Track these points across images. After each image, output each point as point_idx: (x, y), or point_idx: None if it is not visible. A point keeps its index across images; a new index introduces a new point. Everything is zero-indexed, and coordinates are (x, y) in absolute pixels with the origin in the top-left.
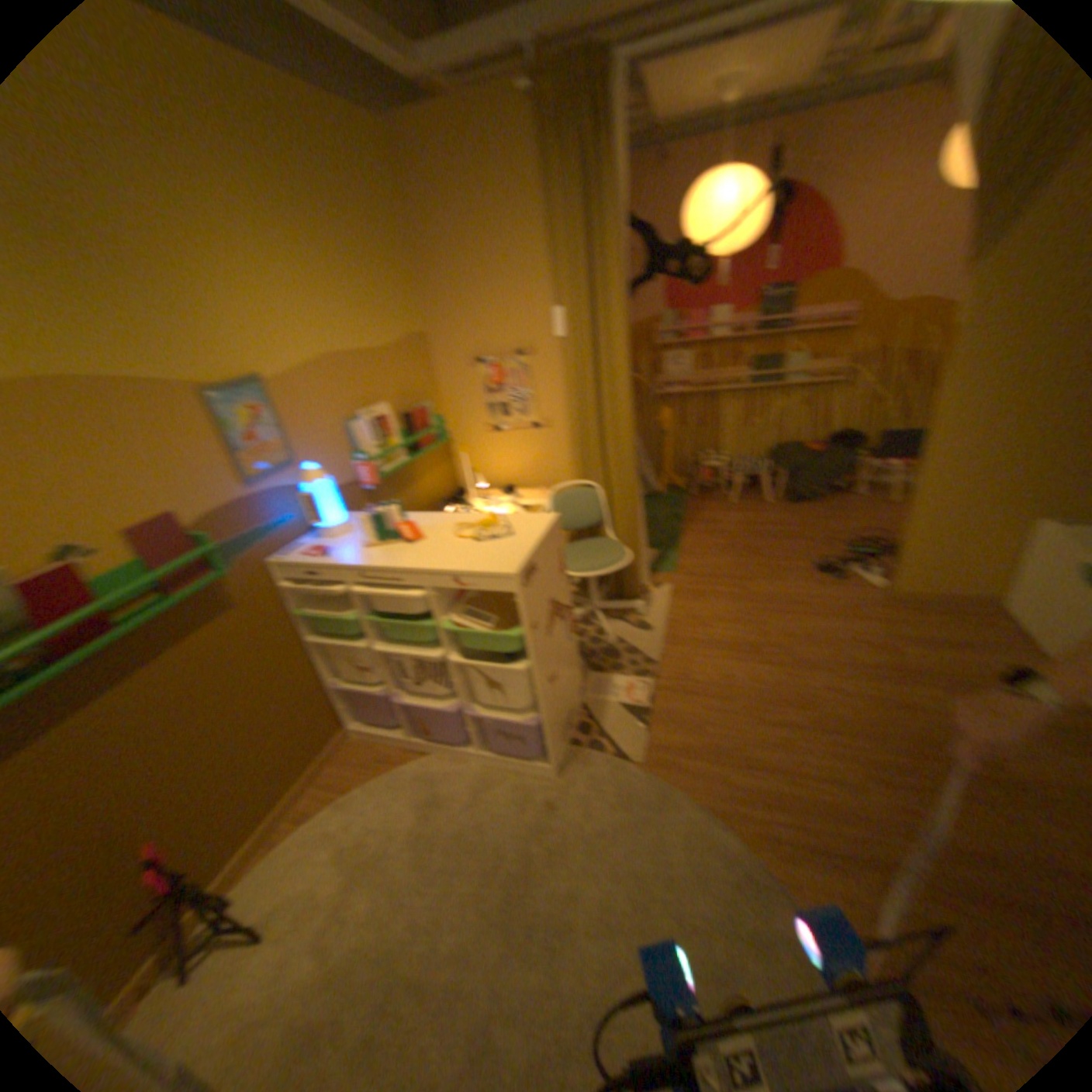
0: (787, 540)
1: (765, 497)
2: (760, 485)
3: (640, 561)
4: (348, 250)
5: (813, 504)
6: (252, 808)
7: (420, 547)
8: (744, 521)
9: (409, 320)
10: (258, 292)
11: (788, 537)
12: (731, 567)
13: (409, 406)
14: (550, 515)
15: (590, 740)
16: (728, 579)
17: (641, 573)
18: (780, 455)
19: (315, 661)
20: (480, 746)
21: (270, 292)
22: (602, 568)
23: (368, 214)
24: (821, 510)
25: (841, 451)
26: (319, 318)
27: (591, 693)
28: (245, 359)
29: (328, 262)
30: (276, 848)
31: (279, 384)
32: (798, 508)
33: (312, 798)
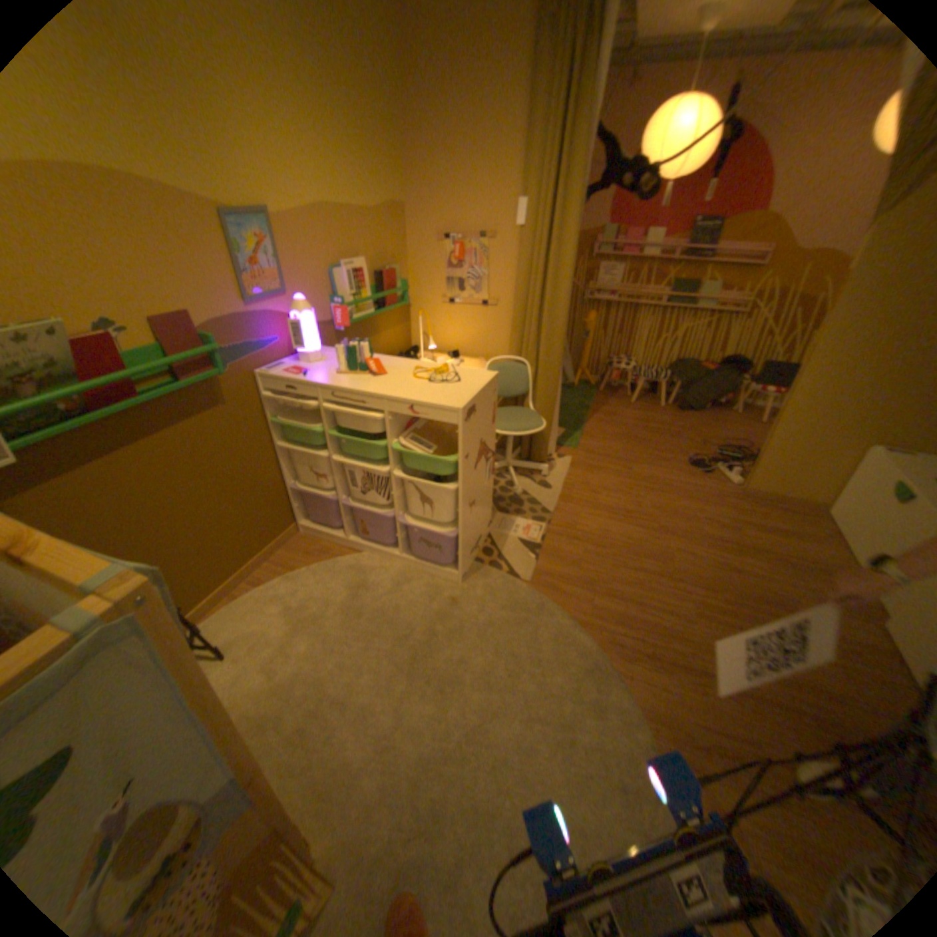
0: (670, 437)
1: (658, 401)
2: (656, 392)
3: (549, 433)
4: (347, 109)
5: (696, 414)
6: (218, 567)
7: (381, 379)
8: (638, 418)
9: (389, 188)
10: (270, 131)
11: (670, 435)
12: (621, 451)
13: (378, 265)
14: (489, 372)
15: (489, 559)
16: (616, 460)
17: (548, 442)
18: (677, 368)
19: (278, 463)
20: (403, 549)
21: (279, 133)
22: (519, 430)
23: (368, 78)
24: (701, 419)
25: (728, 373)
26: (316, 168)
27: (494, 526)
28: (253, 190)
29: (330, 117)
30: (233, 600)
31: (277, 219)
32: (683, 415)
33: (264, 570)
